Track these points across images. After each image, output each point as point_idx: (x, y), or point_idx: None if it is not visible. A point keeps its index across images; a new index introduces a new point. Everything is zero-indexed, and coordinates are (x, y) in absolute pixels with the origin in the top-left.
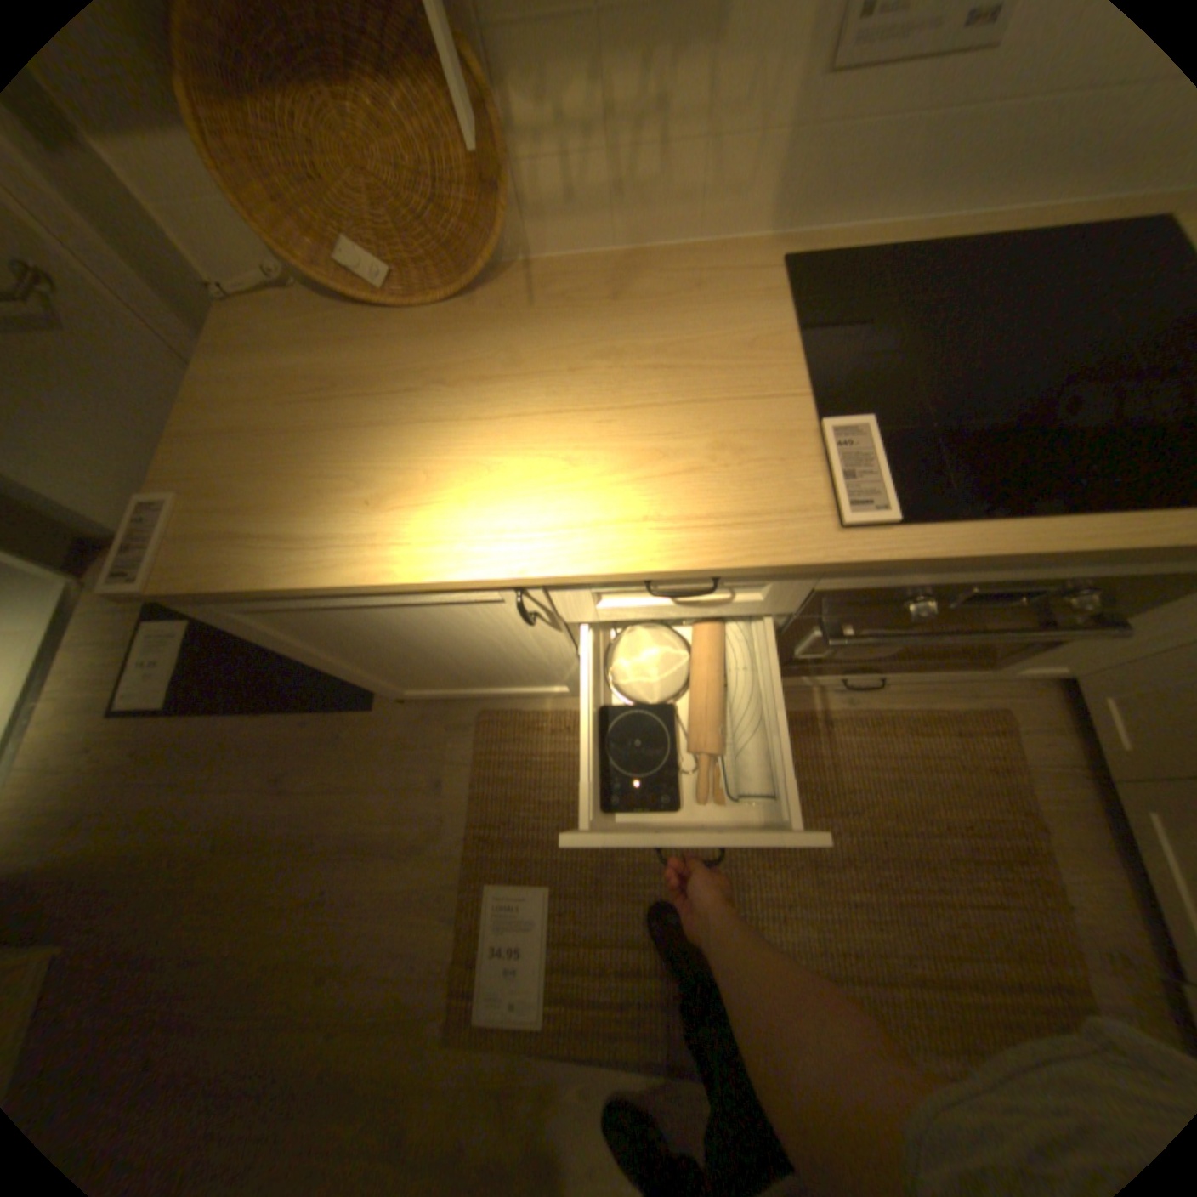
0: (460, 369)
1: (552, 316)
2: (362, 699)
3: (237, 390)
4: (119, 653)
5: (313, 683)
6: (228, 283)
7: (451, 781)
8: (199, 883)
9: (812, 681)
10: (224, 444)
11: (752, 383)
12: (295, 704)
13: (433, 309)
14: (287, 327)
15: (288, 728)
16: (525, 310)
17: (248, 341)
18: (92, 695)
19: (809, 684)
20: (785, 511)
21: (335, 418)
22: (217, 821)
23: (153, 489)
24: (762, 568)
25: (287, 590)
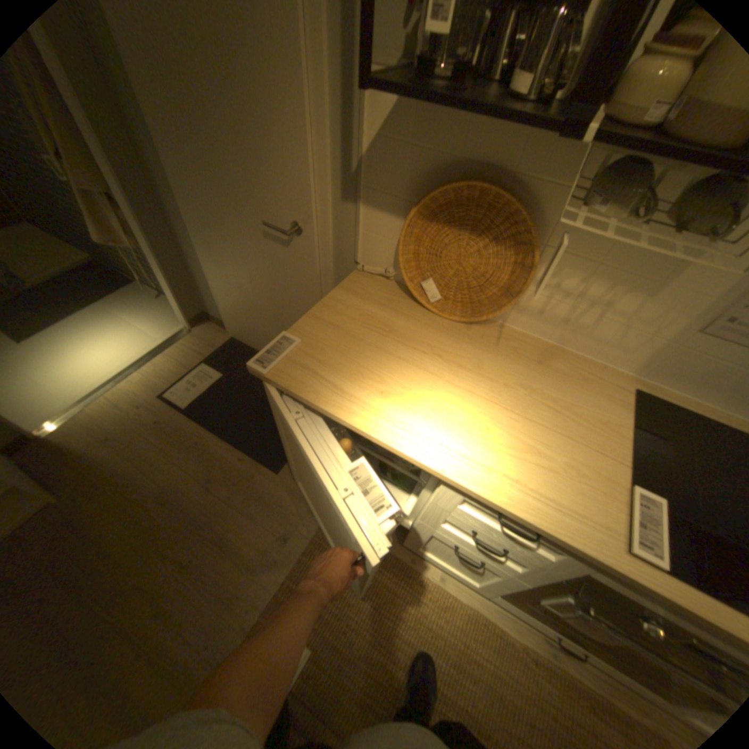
0: (452, 356)
1: (506, 355)
2: (277, 465)
3: (348, 311)
4: (184, 371)
5: (259, 442)
6: (367, 267)
7: (294, 543)
8: (139, 512)
9: (538, 626)
10: (332, 331)
11: (600, 444)
12: (244, 447)
13: (450, 323)
14: (382, 296)
15: (233, 457)
16: (494, 346)
17: (363, 294)
18: (160, 383)
19: (534, 626)
20: (599, 524)
21: (385, 346)
22: (169, 484)
23: (294, 333)
24: (573, 548)
25: (326, 411)
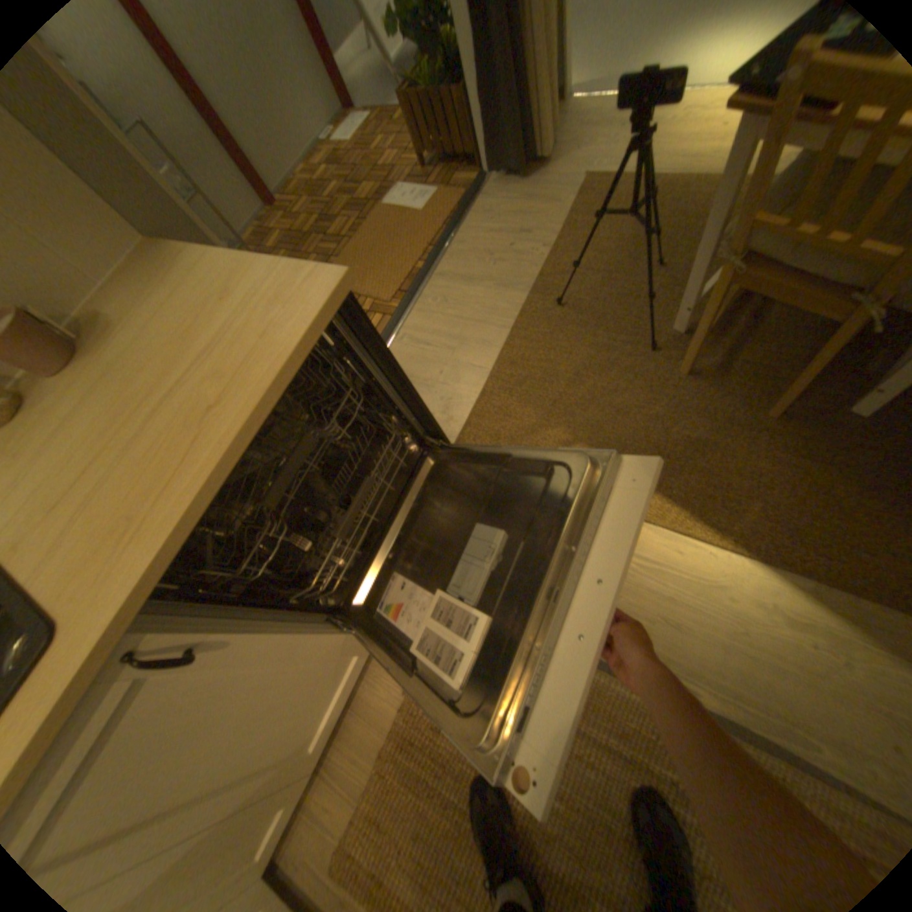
0: None
1: None
2: None
3: None
4: None
5: None
6: None
7: None
8: None
9: None
10: None
11: None
12: None
13: None
14: None
15: None
16: None
17: None
18: None
19: None
20: None
21: None
22: None
23: None
24: None
25: None
